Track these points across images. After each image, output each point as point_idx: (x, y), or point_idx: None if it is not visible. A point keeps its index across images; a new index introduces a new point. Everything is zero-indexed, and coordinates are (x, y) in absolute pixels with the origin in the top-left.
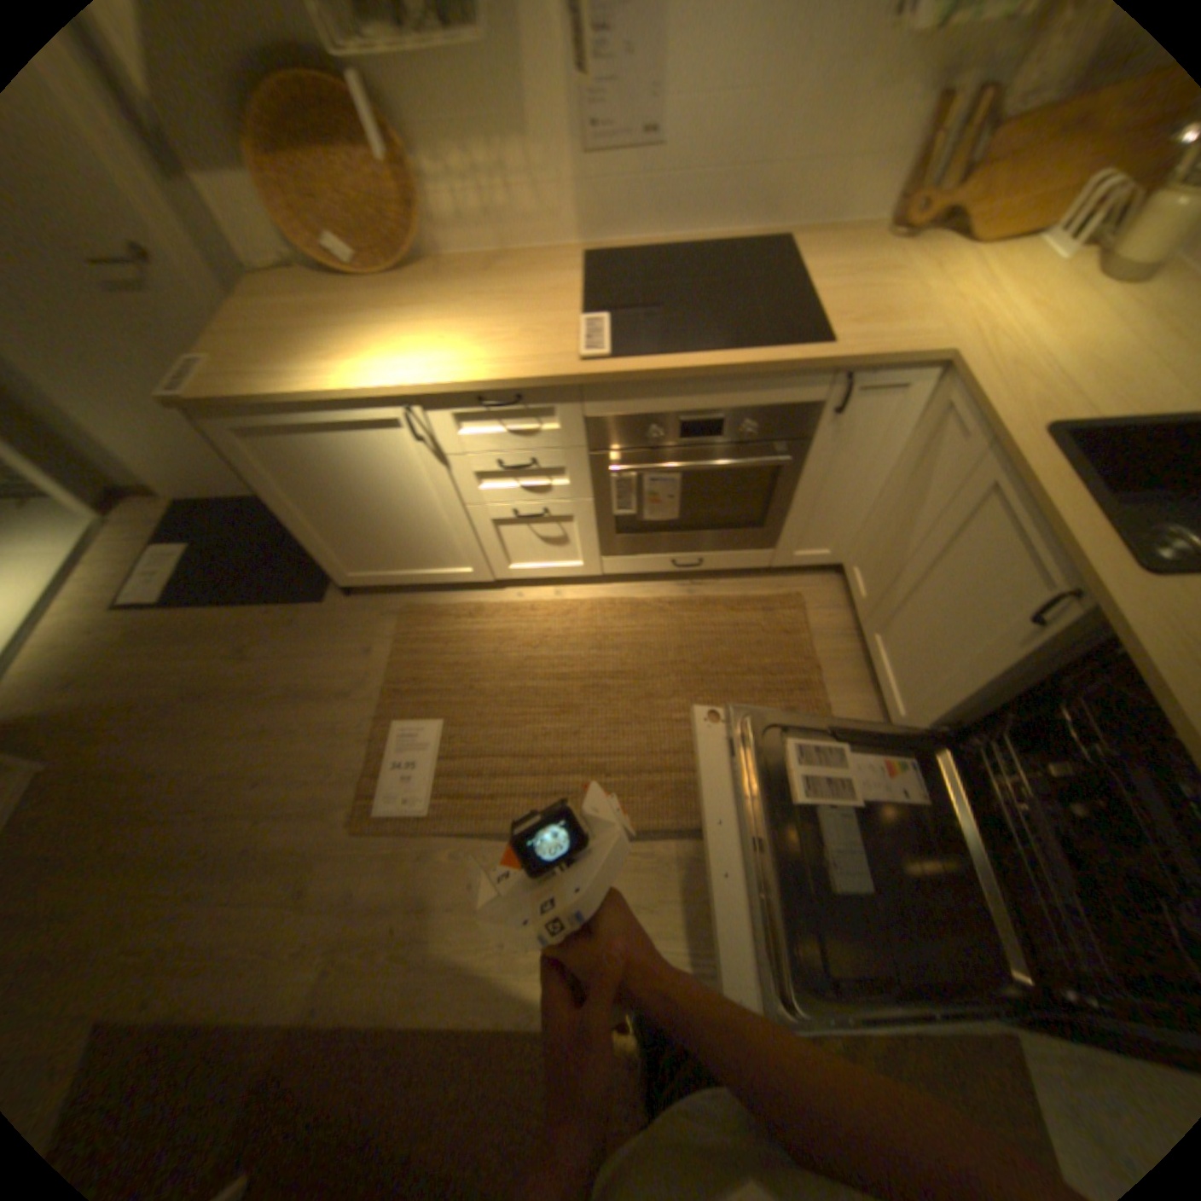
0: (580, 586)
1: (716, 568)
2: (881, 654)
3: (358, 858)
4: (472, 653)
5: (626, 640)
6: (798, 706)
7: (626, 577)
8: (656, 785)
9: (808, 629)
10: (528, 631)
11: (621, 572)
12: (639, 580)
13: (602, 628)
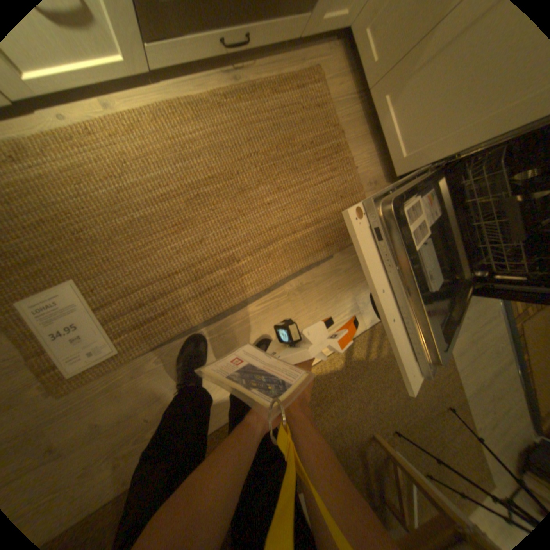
0: (128, 90)
1: (261, 44)
2: (391, 112)
3: (80, 404)
4: (53, 203)
5: (204, 144)
6: (337, 165)
7: (172, 69)
8: (272, 252)
9: (332, 100)
10: (102, 159)
11: (171, 62)
12: (186, 72)
13: (178, 137)
